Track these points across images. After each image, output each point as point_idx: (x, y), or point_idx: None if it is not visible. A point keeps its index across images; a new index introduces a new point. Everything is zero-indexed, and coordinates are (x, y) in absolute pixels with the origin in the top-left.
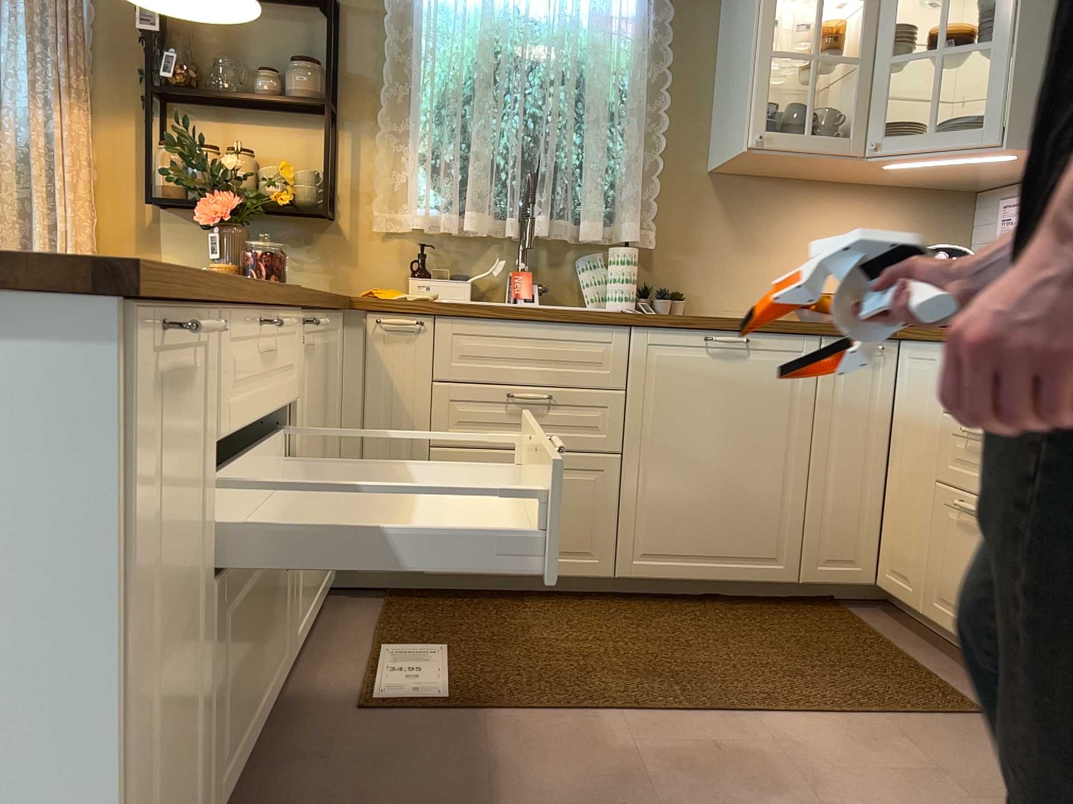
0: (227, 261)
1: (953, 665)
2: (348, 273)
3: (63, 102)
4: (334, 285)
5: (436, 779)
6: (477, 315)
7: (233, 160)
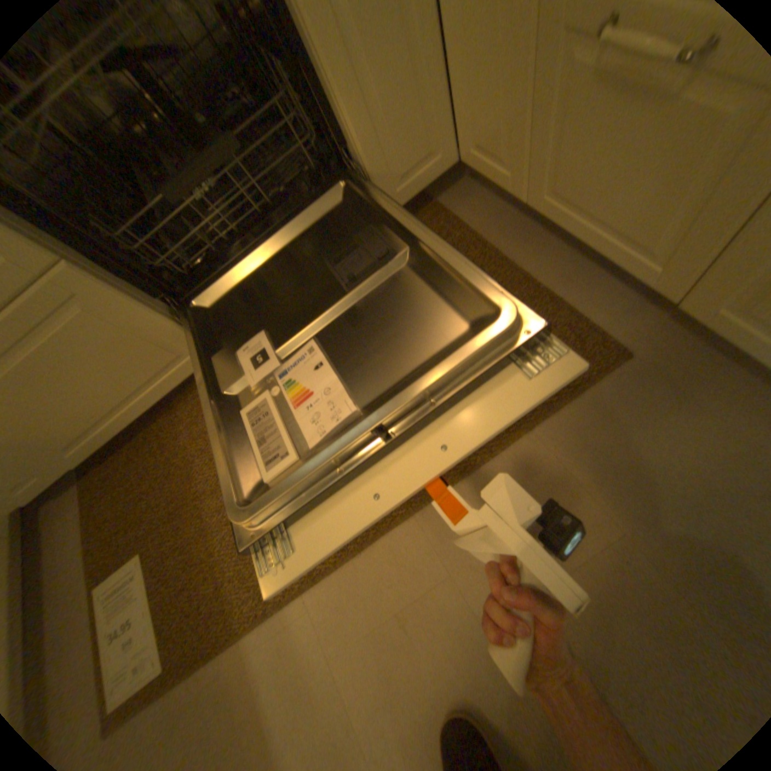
0: None
1: (566, 252)
2: None
3: None
4: None
5: None
6: None
7: None
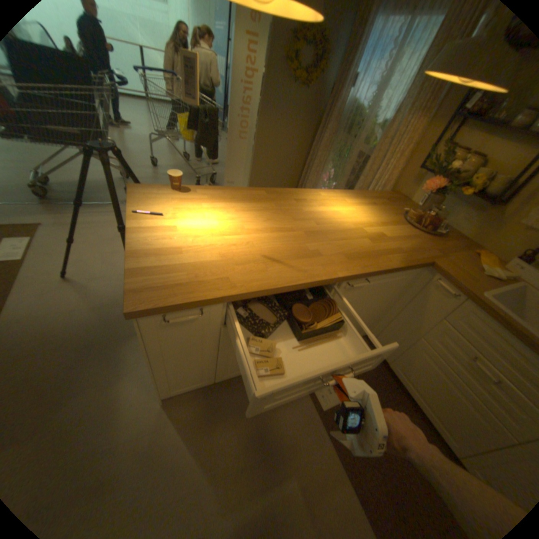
0: (424, 207)
1: None
2: (489, 233)
3: (417, 112)
4: (477, 234)
5: (282, 429)
6: (494, 317)
7: (459, 162)
